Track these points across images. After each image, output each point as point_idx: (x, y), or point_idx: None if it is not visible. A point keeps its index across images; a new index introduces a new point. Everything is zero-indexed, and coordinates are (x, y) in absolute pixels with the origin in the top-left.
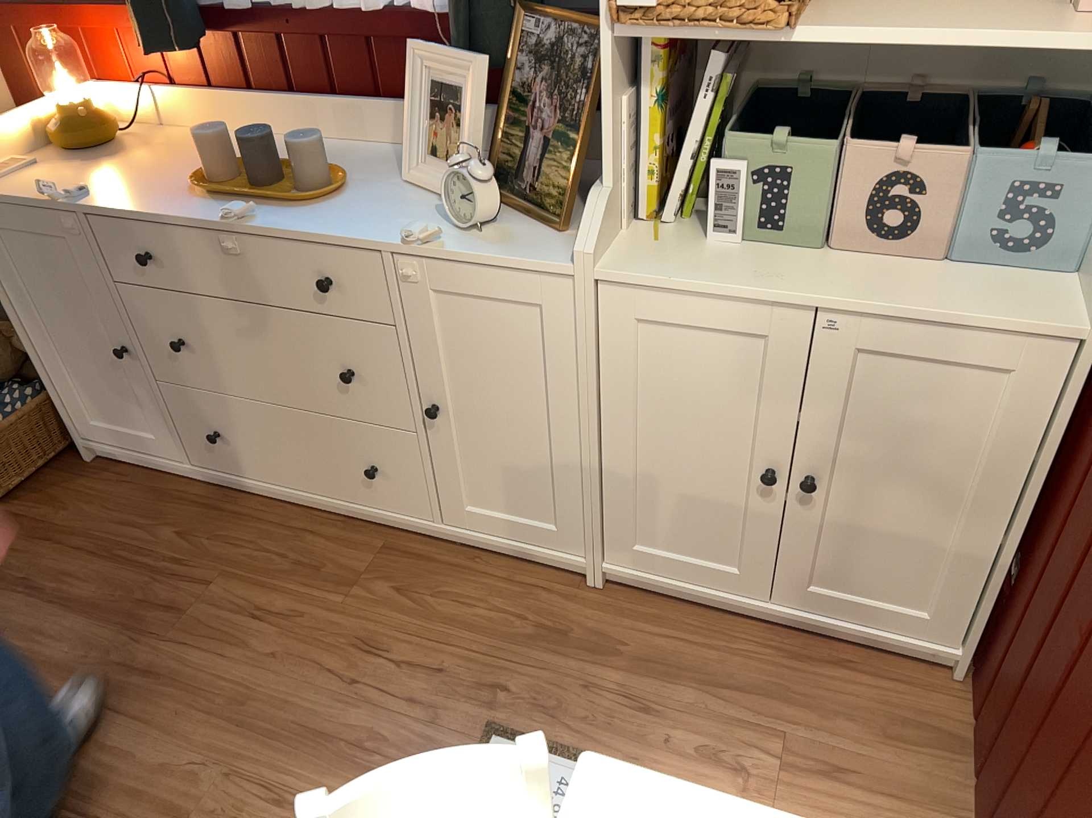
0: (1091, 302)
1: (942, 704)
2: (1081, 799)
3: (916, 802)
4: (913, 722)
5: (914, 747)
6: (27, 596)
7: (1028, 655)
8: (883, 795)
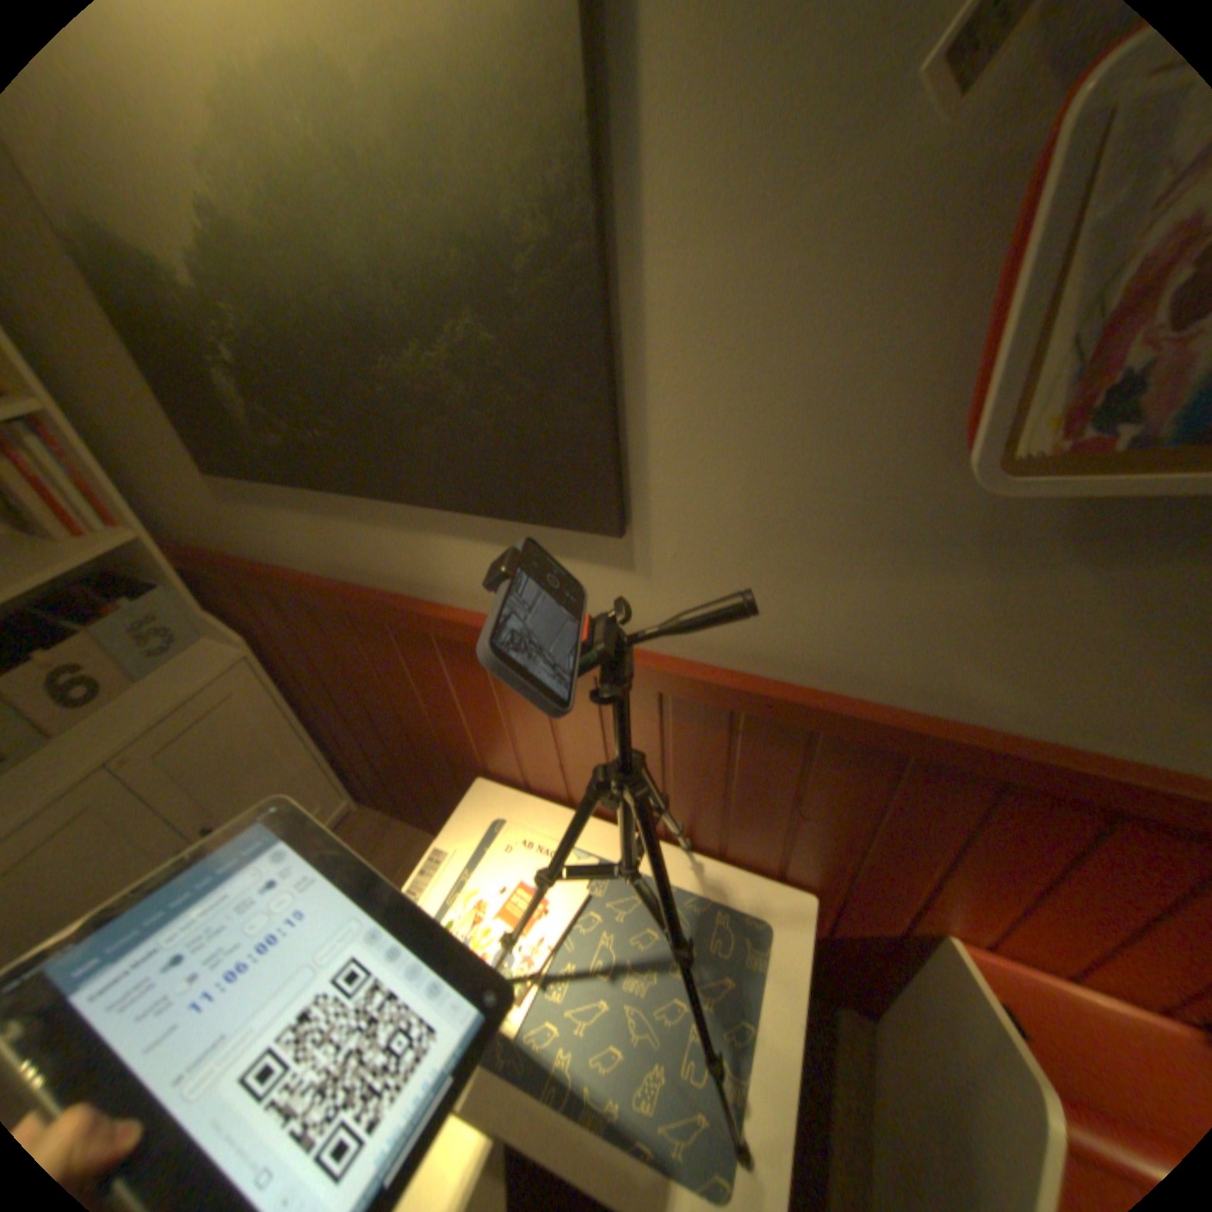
0: (228, 645)
1: (365, 826)
2: (434, 777)
3: (405, 860)
4: (367, 845)
5: (379, 850)
6: None
7: (367, 769)
8: (395, 875)
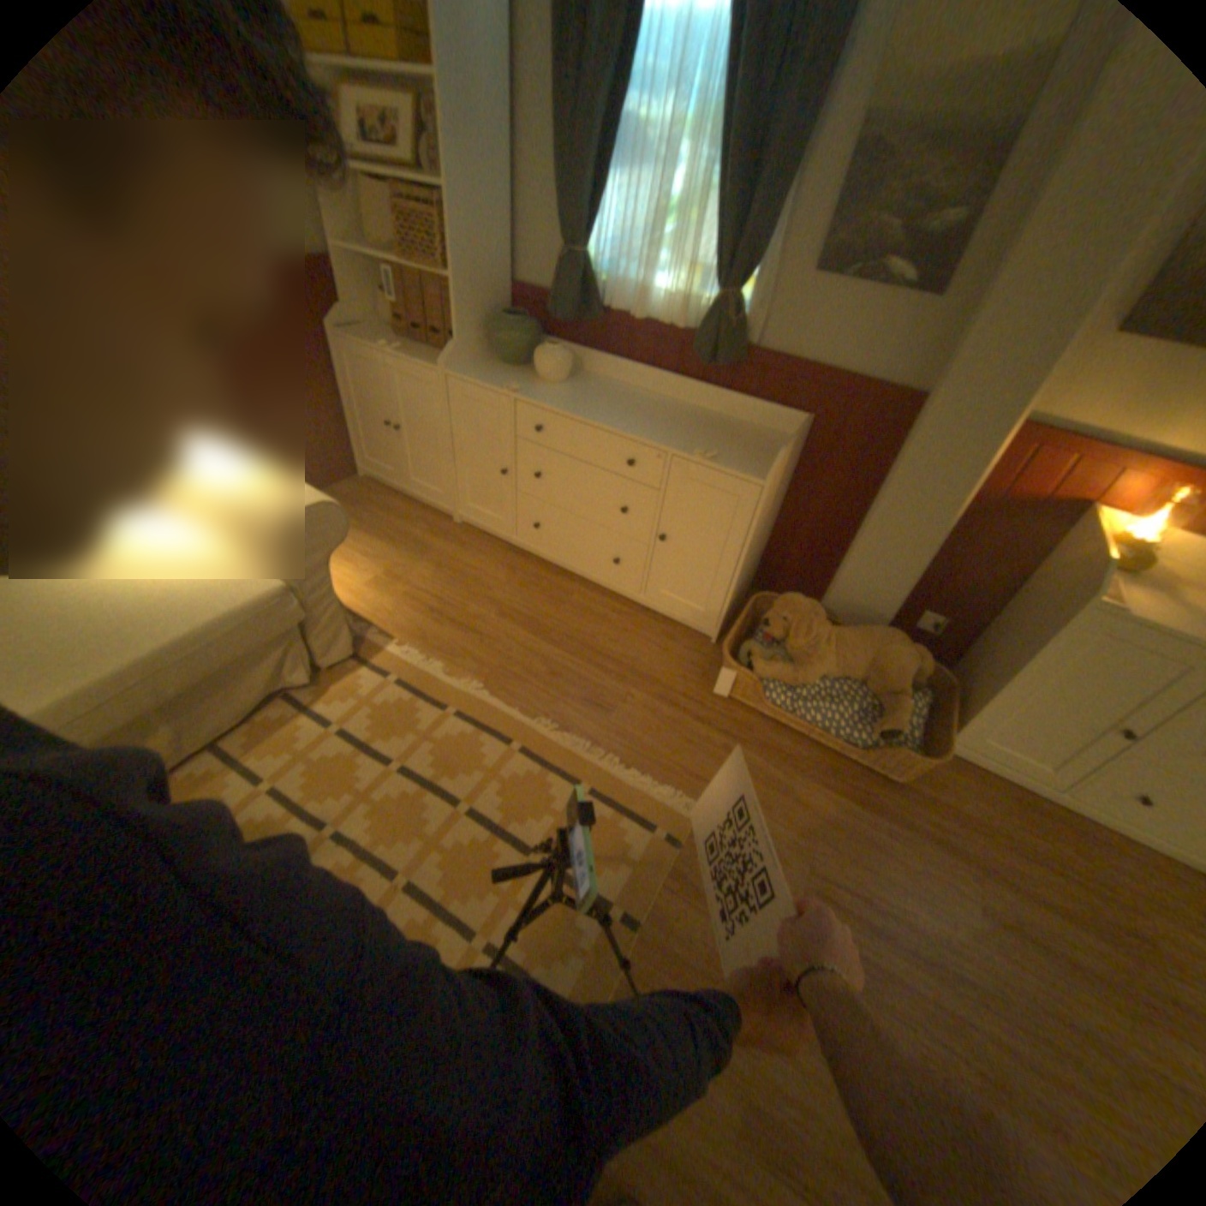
0: None
1: None
2: None
3: None
4: None
5: None
6: (1010, 892)
7: None
8: None
